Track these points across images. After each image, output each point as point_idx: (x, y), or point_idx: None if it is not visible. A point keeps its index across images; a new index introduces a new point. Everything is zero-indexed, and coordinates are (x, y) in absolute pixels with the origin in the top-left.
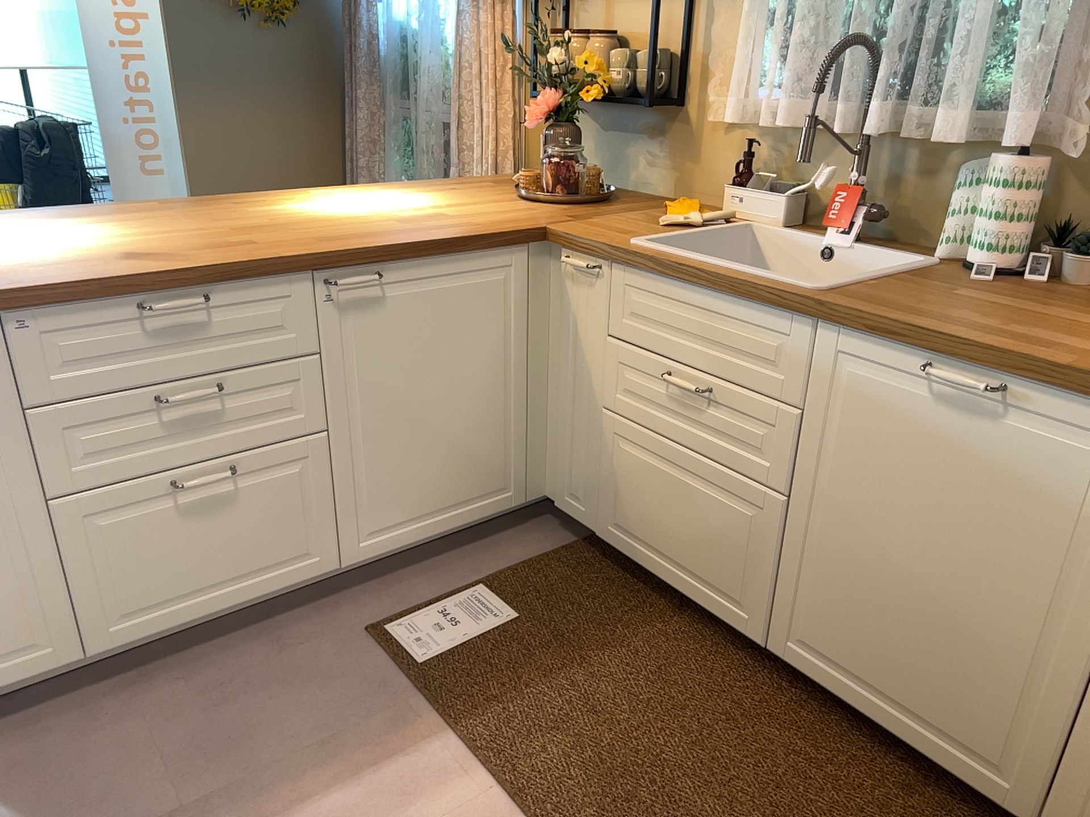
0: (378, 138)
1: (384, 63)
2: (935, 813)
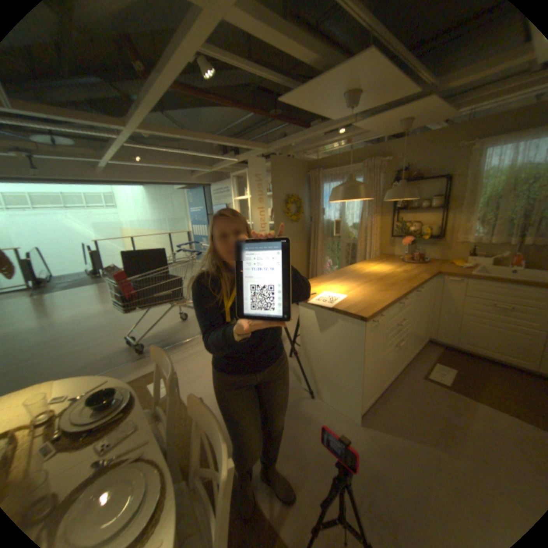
0: (321, 247)
1: (323, 228)
2: None
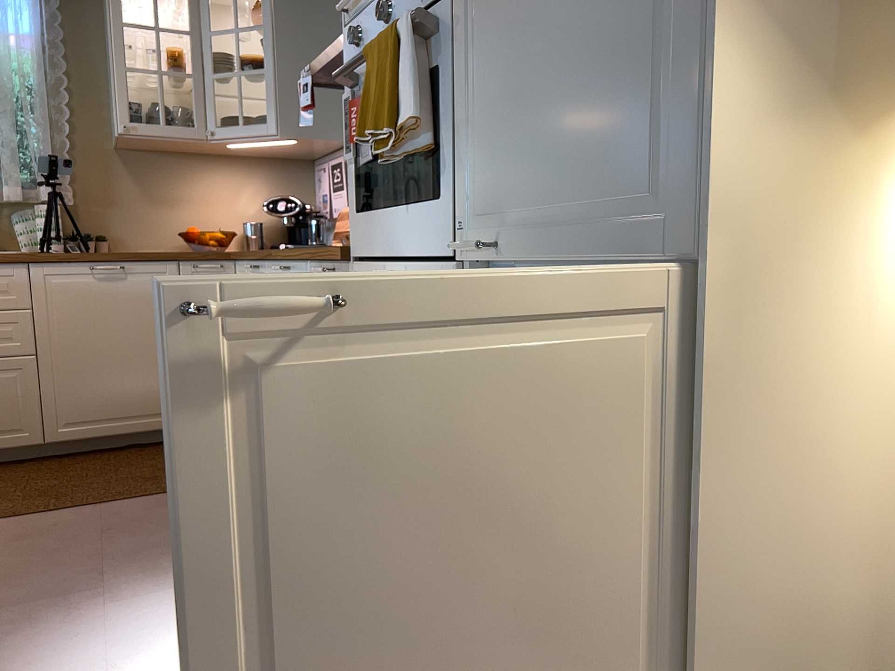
0: None
1: None
2: (155, 450)
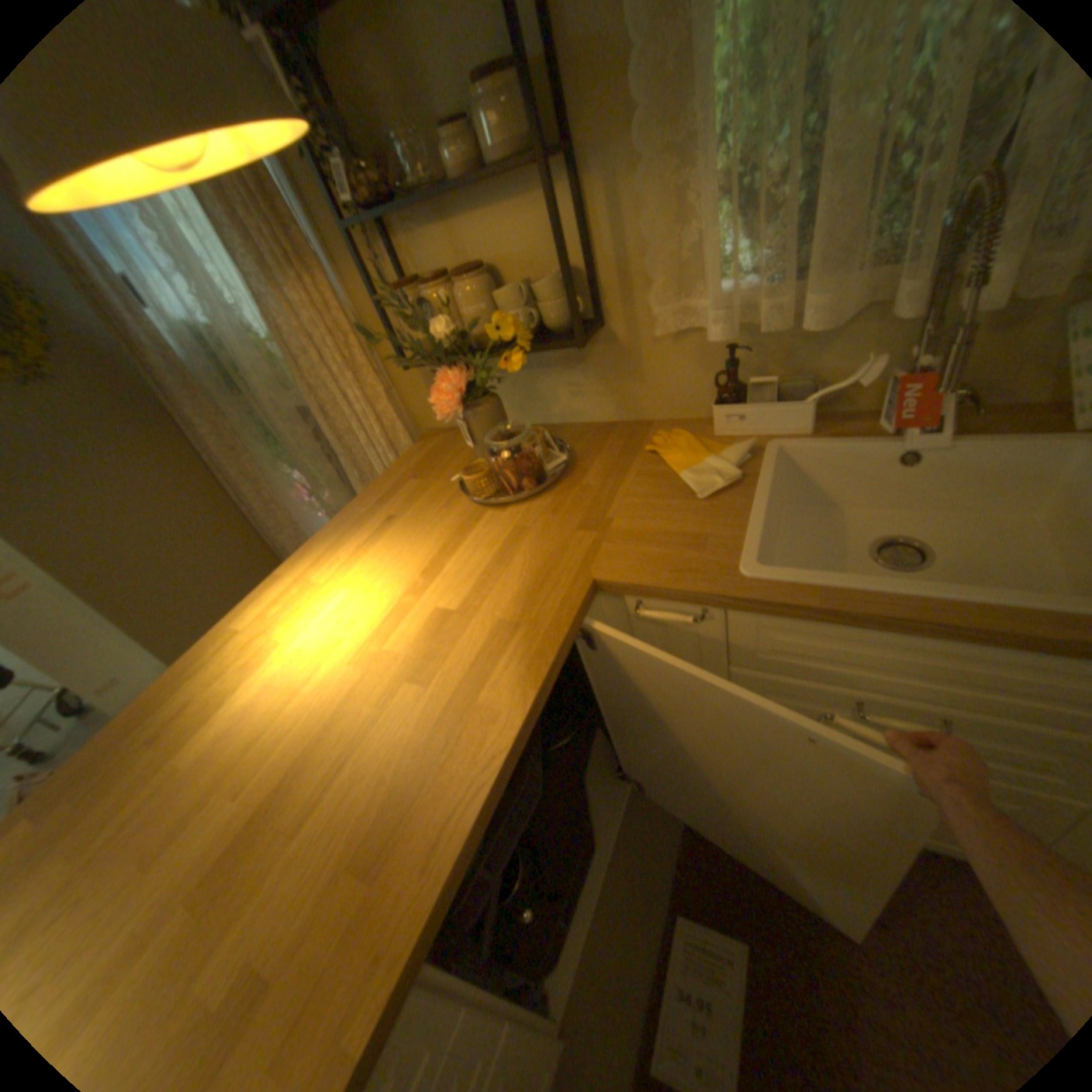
0: (231, 441)
1: (188, 365)
2: None
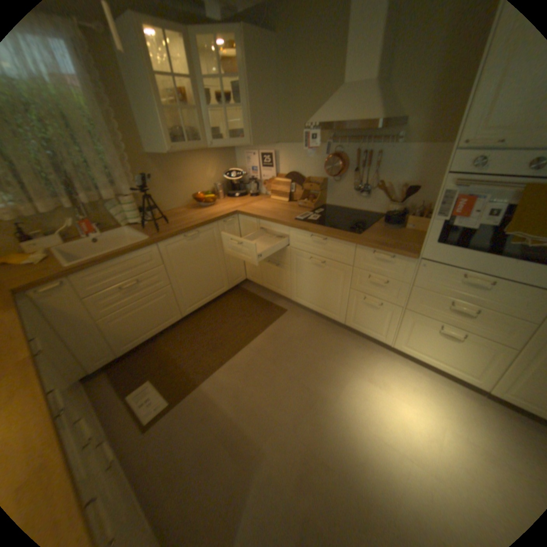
0: None
1: None
2: (221, 303)
